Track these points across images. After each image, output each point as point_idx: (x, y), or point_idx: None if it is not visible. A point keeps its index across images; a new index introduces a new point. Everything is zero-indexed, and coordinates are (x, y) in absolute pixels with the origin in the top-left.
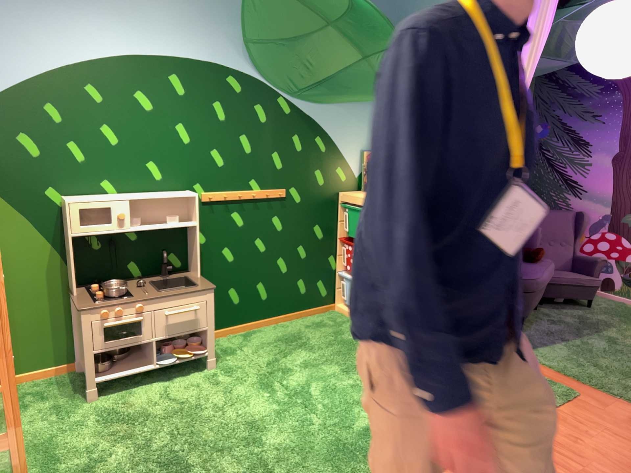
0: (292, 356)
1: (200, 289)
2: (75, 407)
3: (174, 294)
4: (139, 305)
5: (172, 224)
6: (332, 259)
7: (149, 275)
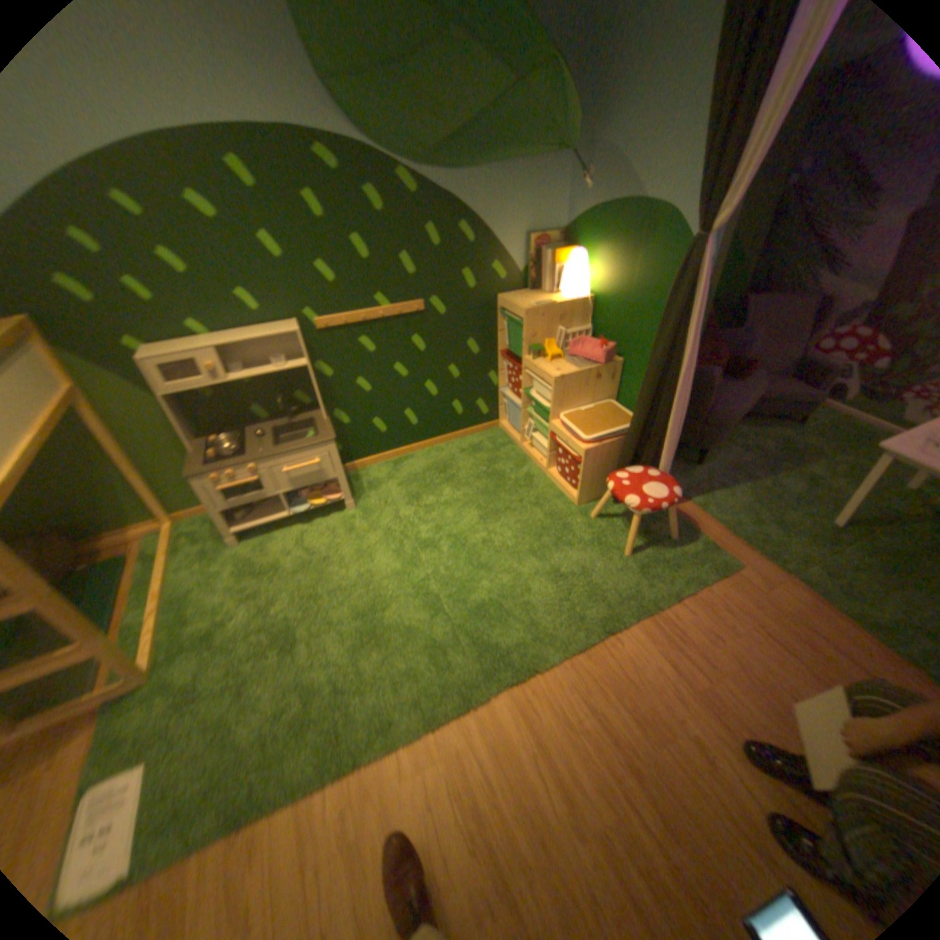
0: (435, 493)
1: (319, 442)
2: (219, 553)
3: (289, 450)
4: (251, 464)
5: (281, 365)
6: (493, 376)
7: (279, 416)
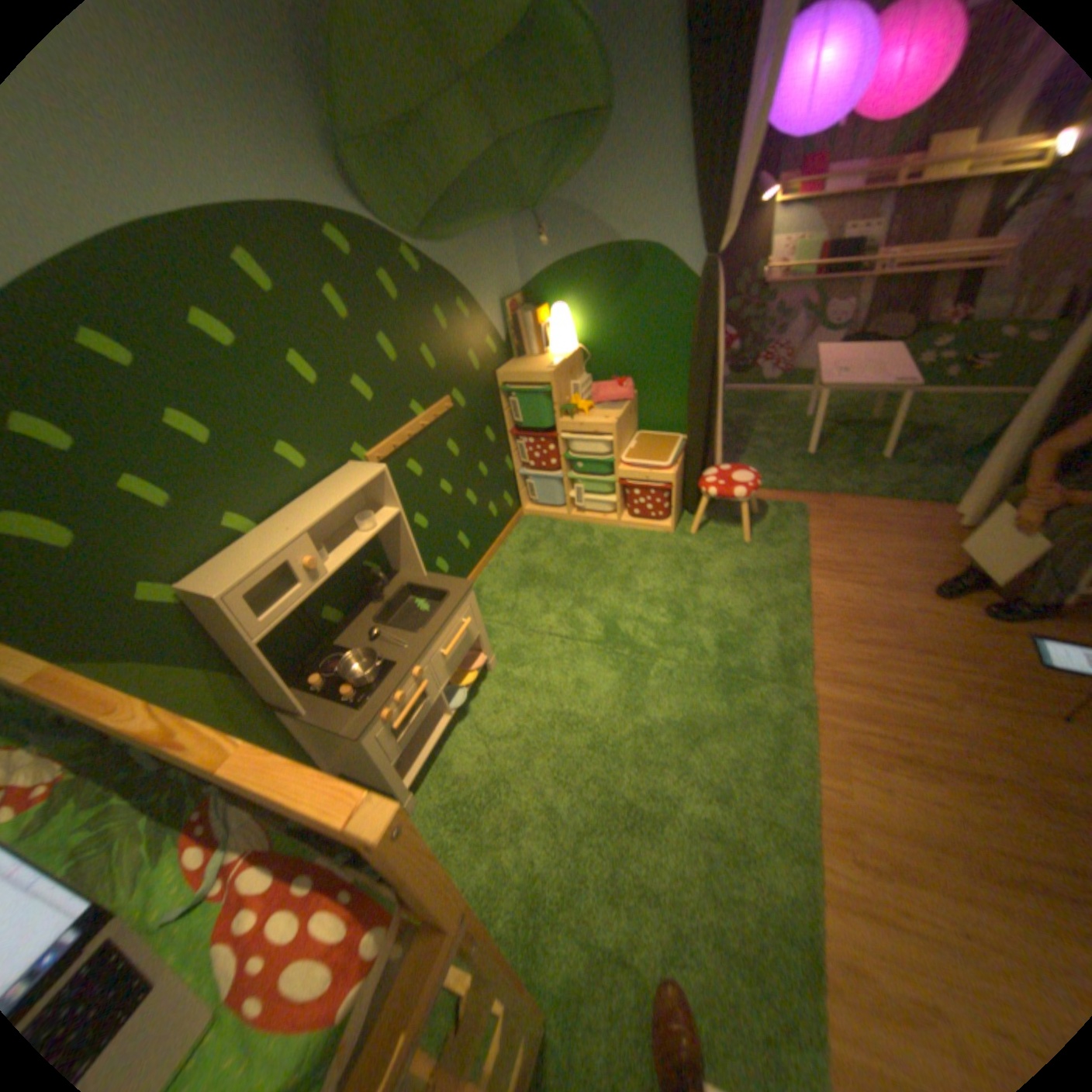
0: (551, 598)
1: (461, 596)
2: None
3: (440, 624)
4: (413, 669)
5: (365, 527)
6: (507, 461)
7: (352, 609)
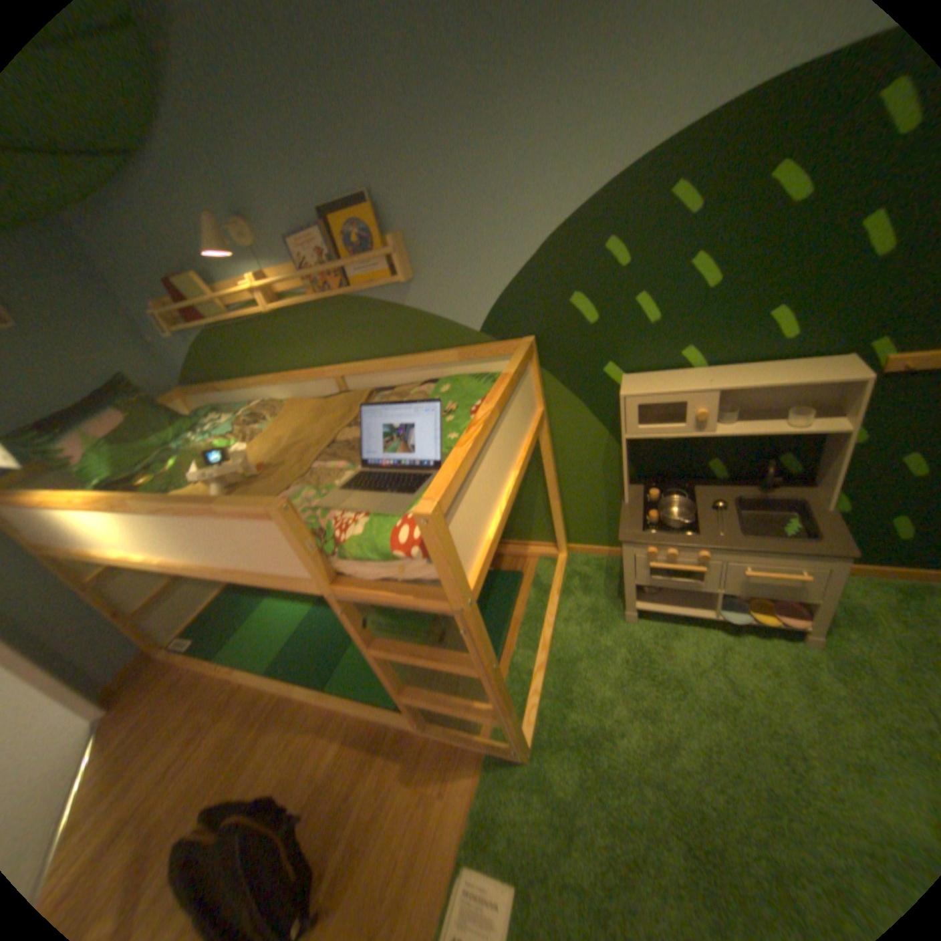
0: None
1: (825, 556)
2: (611, 622)
3: (768, 551)
4: (704, 552)
5: (798, 423)
6: None
7: (740, 480)
